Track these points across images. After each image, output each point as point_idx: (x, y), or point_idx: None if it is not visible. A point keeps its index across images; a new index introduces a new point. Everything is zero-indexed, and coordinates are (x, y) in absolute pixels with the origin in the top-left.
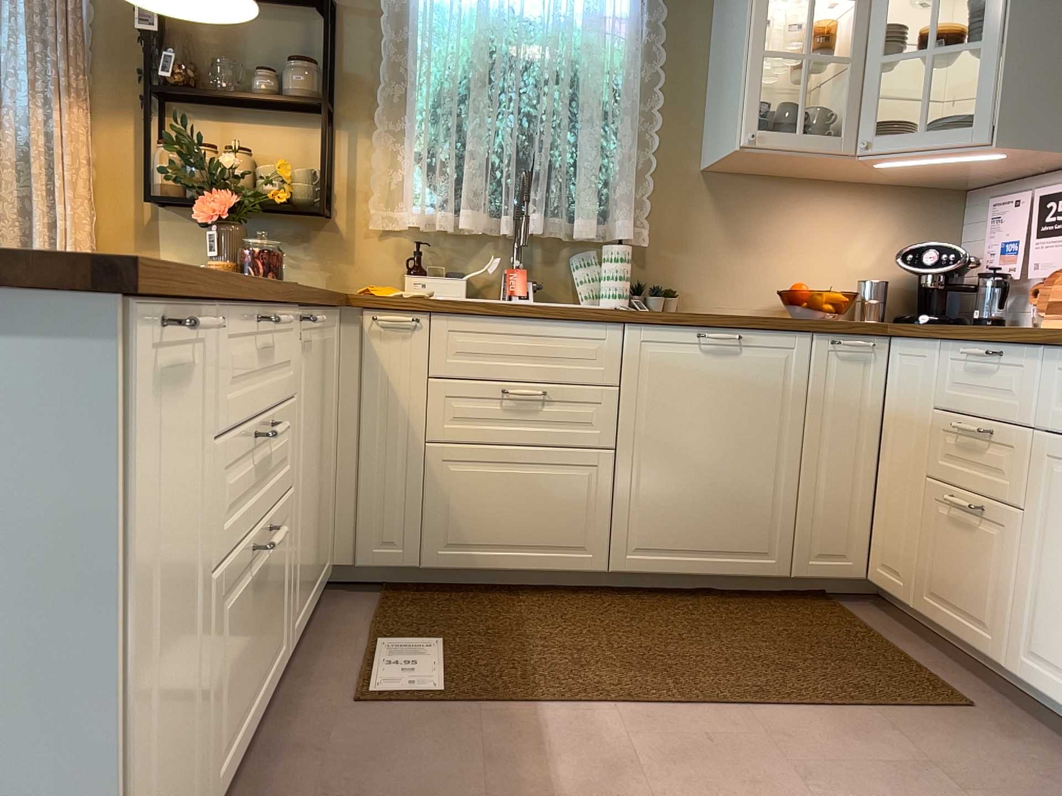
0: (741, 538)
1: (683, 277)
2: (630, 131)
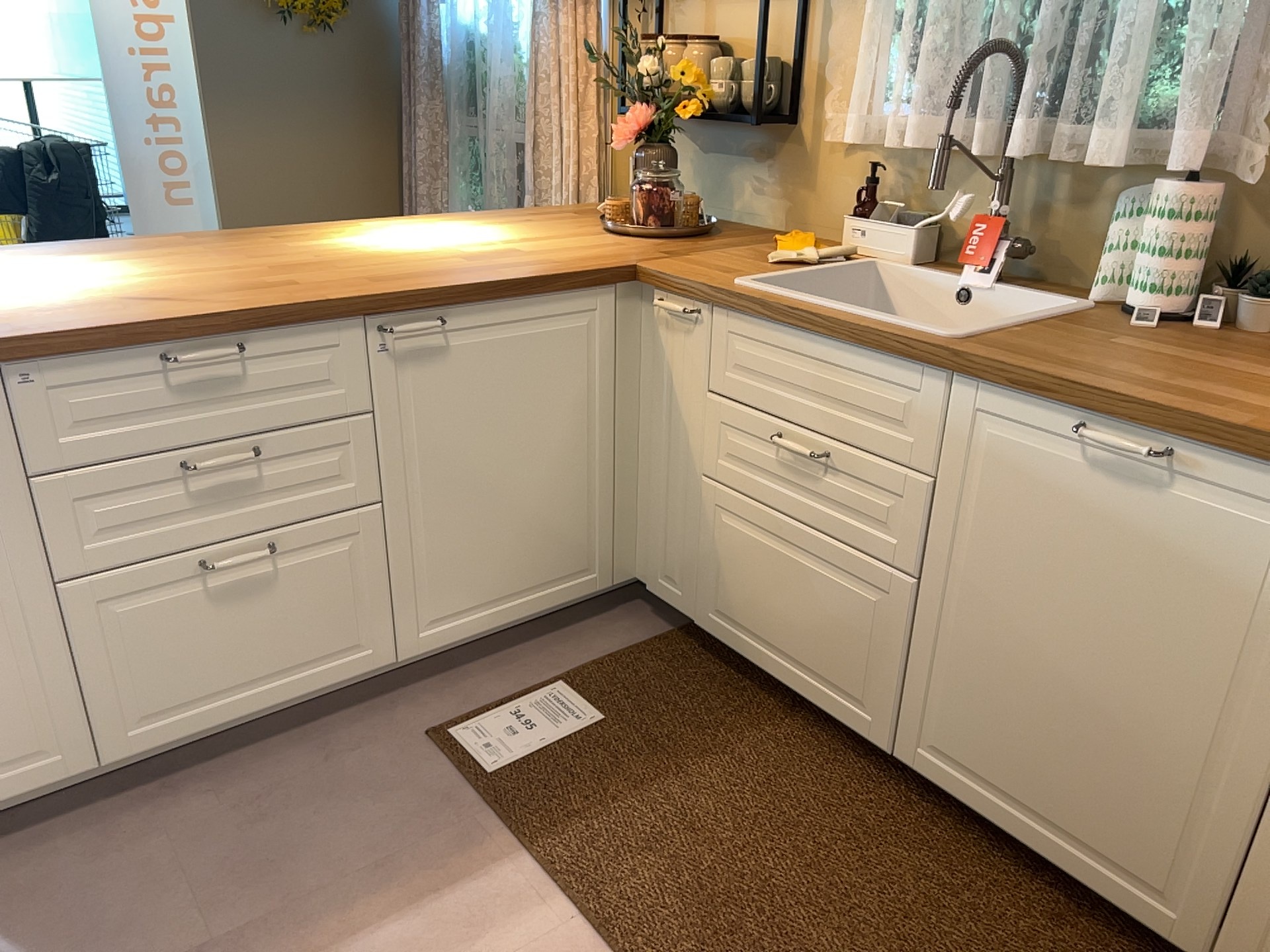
0: (1109, 833)
1: None
2: None
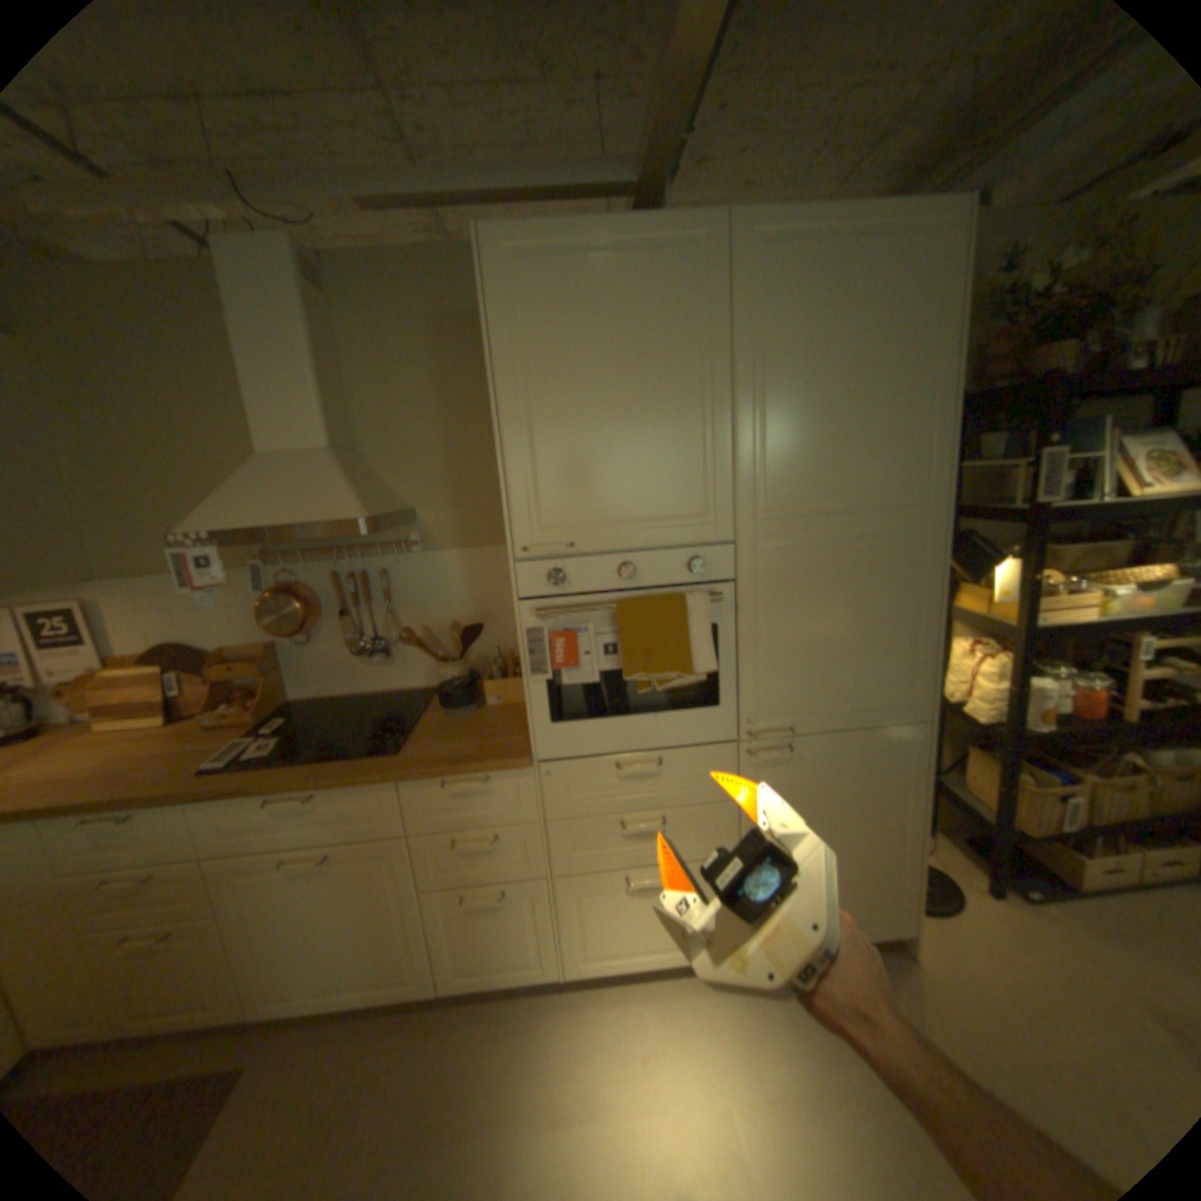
0: None
1: None
2: None
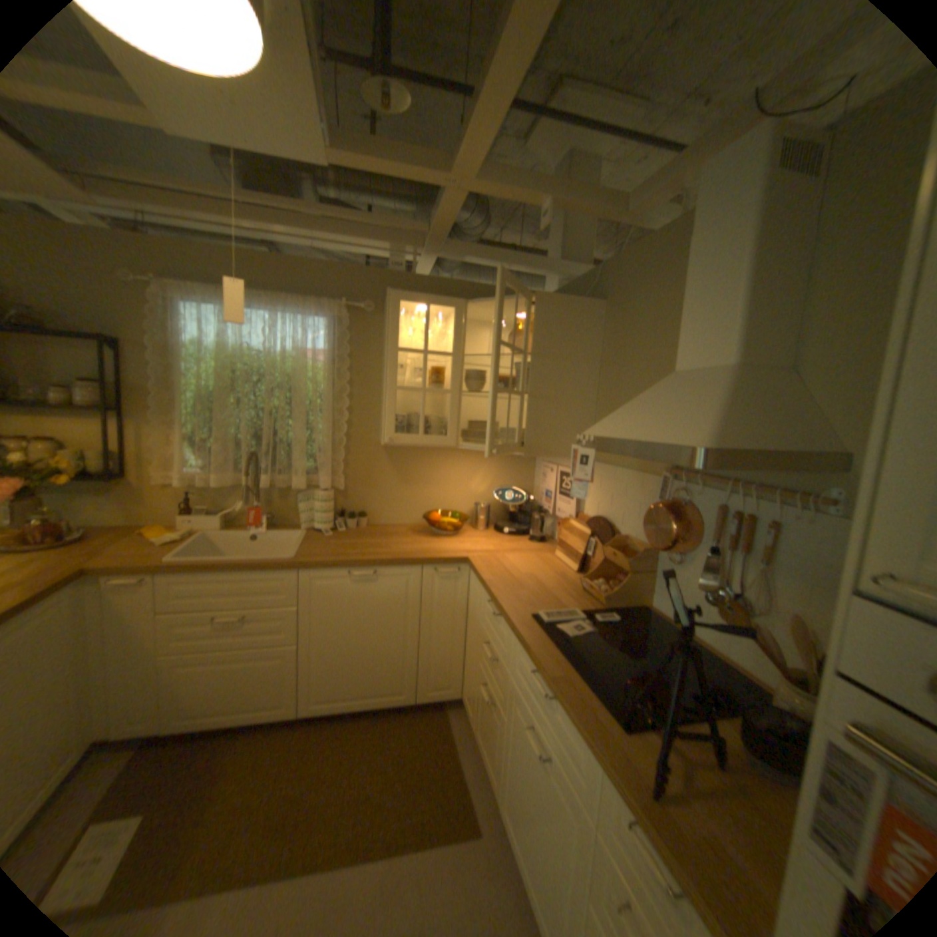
0: (382, 687)
1: (371, 503)
2: (326, 424)
